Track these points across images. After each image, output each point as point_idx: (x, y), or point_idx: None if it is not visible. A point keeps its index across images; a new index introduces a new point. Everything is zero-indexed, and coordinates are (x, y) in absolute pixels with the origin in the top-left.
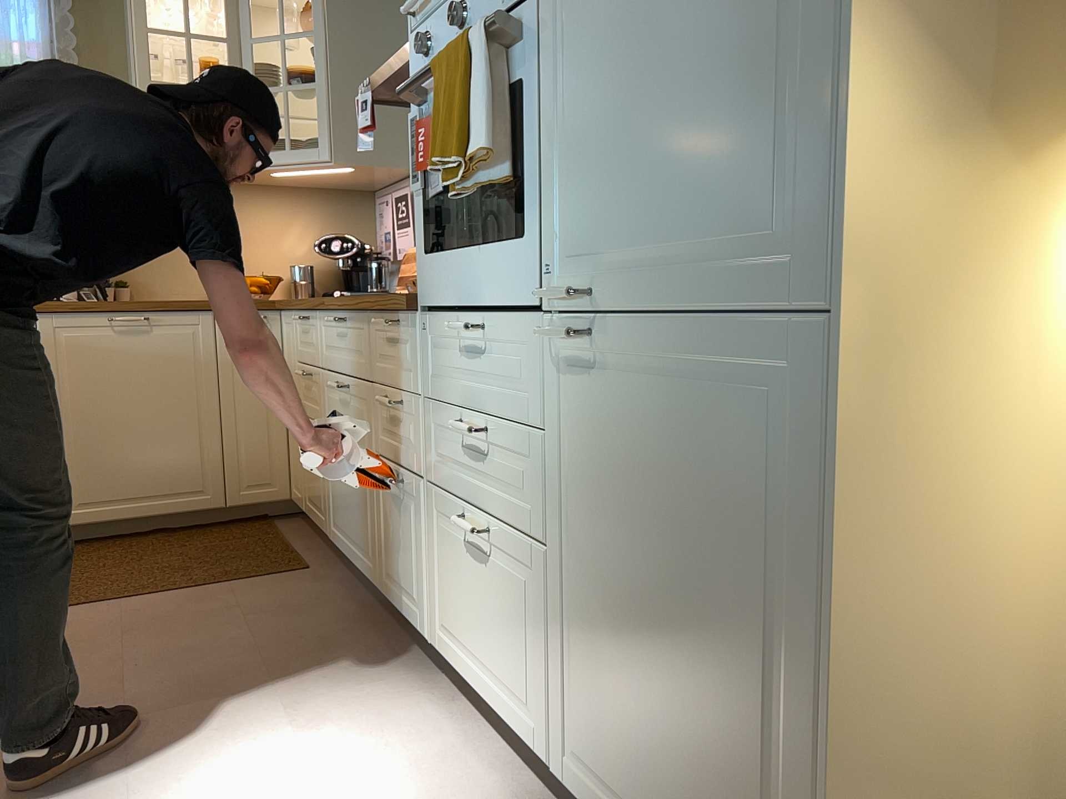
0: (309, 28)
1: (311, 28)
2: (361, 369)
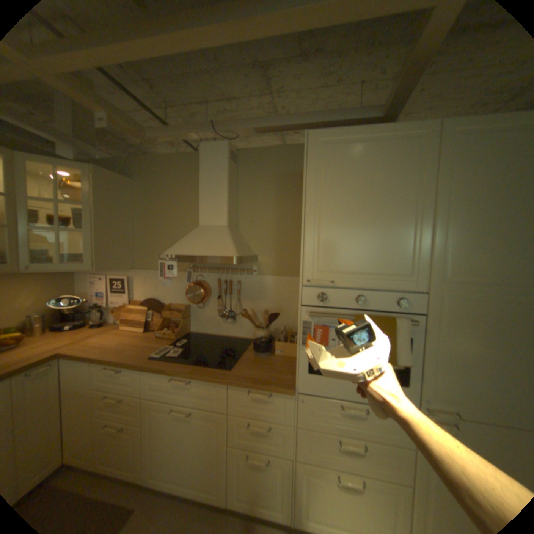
0: (70, 198)
1: (72, 198)
2: (211, 408)
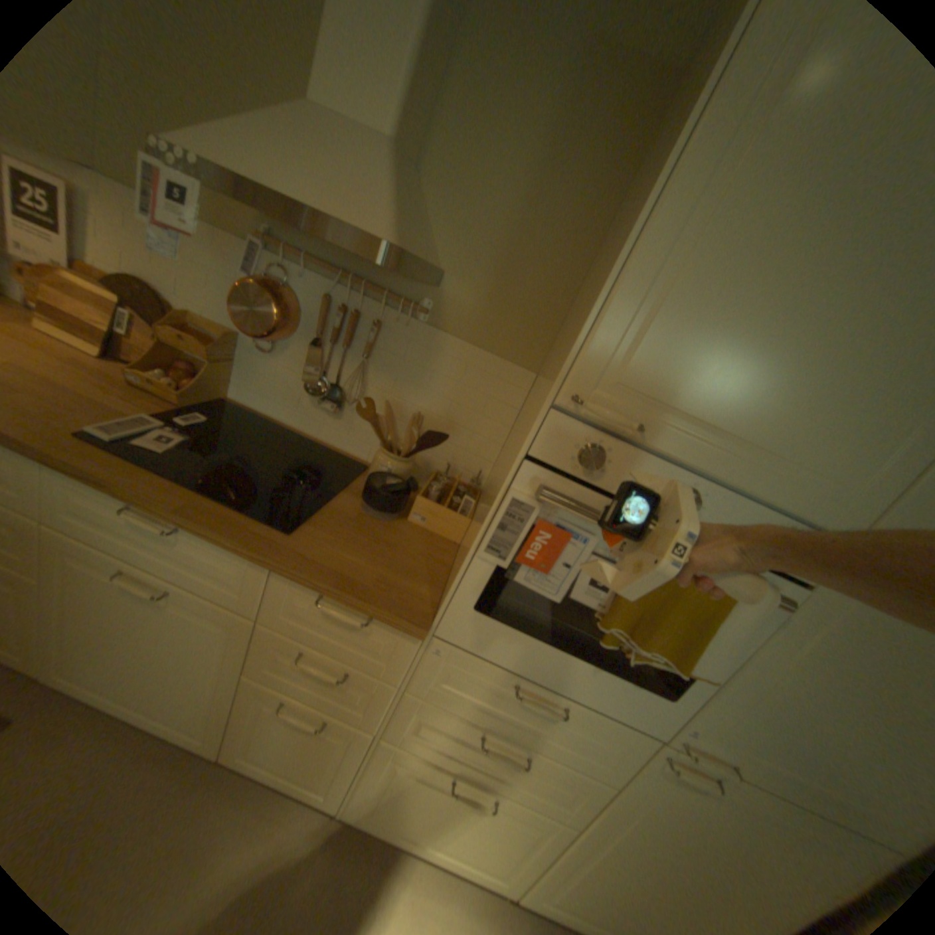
0: None
1: None
2: (222, 598)
